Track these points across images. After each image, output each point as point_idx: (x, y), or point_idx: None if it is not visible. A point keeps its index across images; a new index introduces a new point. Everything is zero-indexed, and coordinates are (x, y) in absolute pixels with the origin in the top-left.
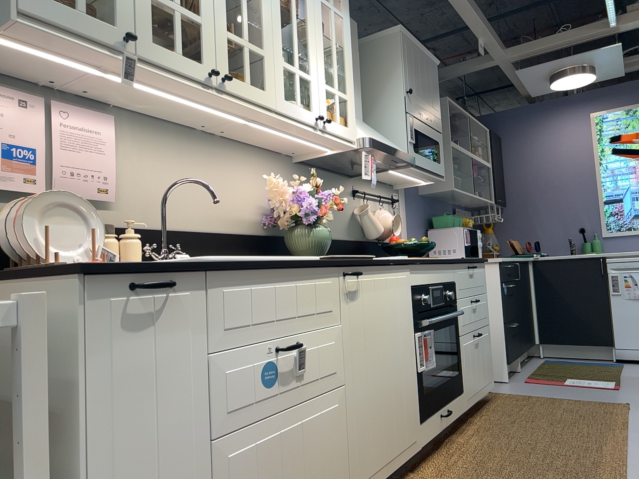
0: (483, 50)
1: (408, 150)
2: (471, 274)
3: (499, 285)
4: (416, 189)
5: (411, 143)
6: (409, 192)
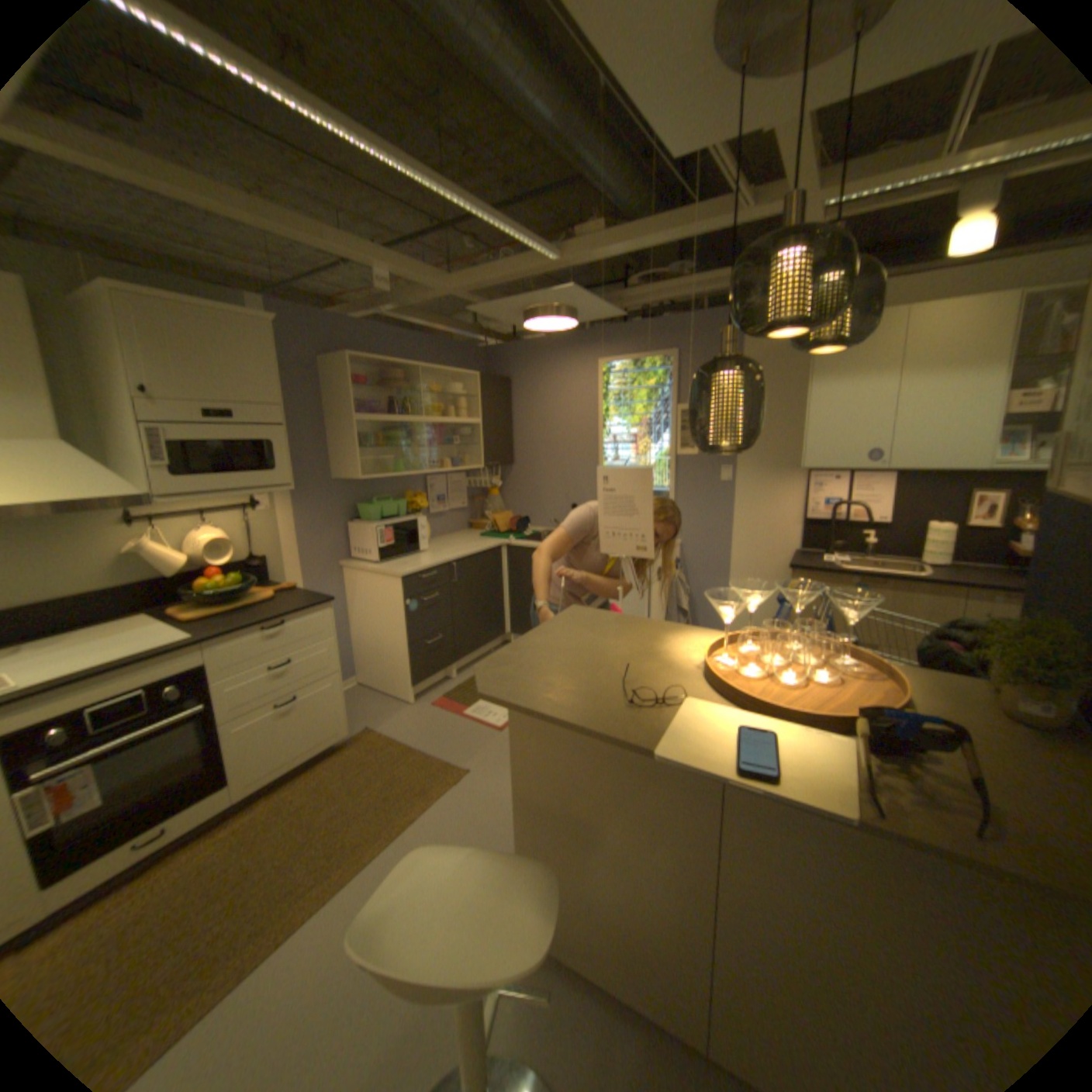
0: (386, 283)
1: (148, 479)
2: (272, 635)
3: (402, 602)
4: (321, 473)
5: (154, 467)
6: (301, 483)
